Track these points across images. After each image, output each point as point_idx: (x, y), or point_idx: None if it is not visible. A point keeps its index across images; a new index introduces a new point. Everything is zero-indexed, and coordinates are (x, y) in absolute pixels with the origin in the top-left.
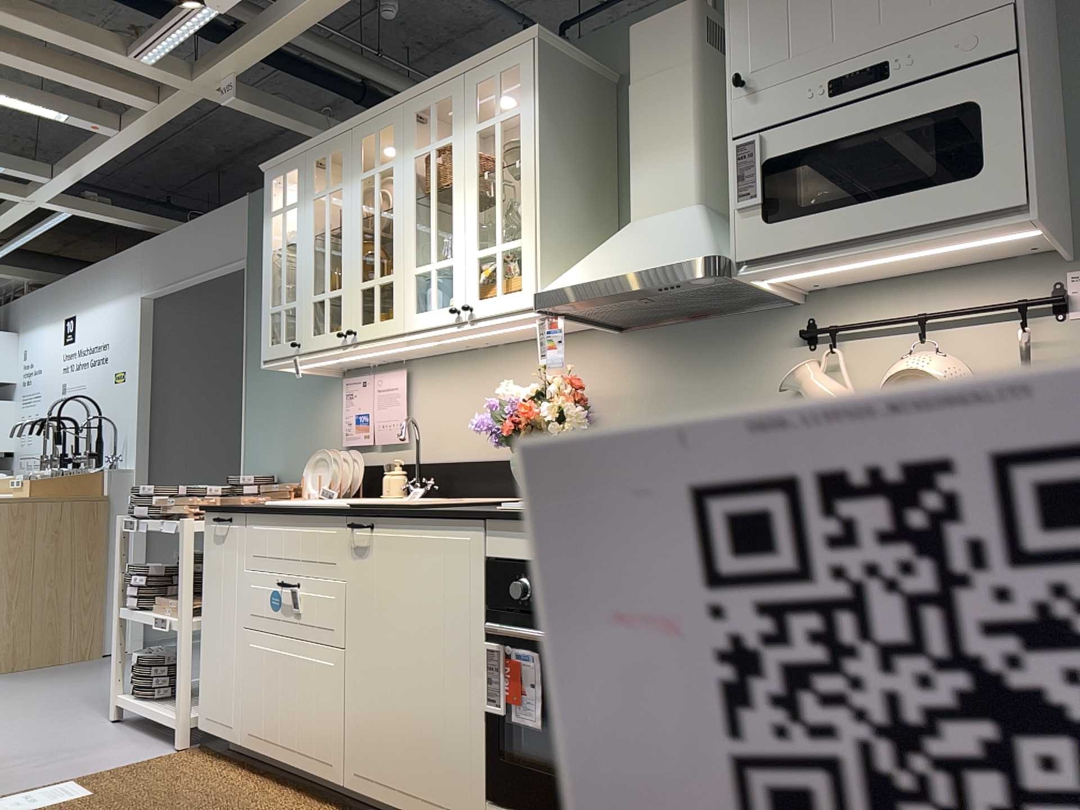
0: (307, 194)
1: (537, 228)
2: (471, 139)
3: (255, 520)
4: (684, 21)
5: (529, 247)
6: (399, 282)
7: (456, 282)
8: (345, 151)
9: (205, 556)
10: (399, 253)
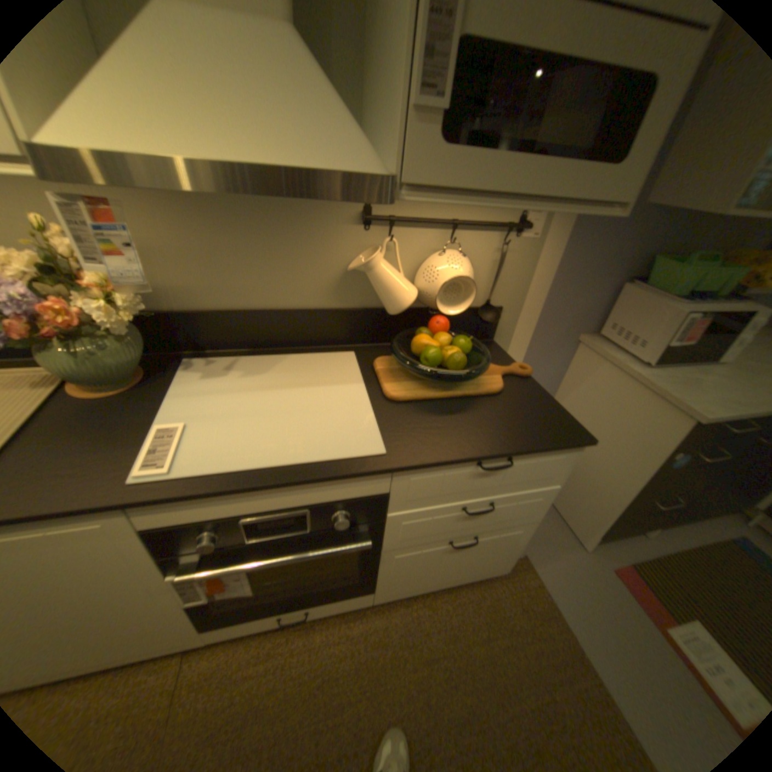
0: None
1: None
2: None
3: None
4: None
5: None
6: None
7: None
8: None
9: None
10: None
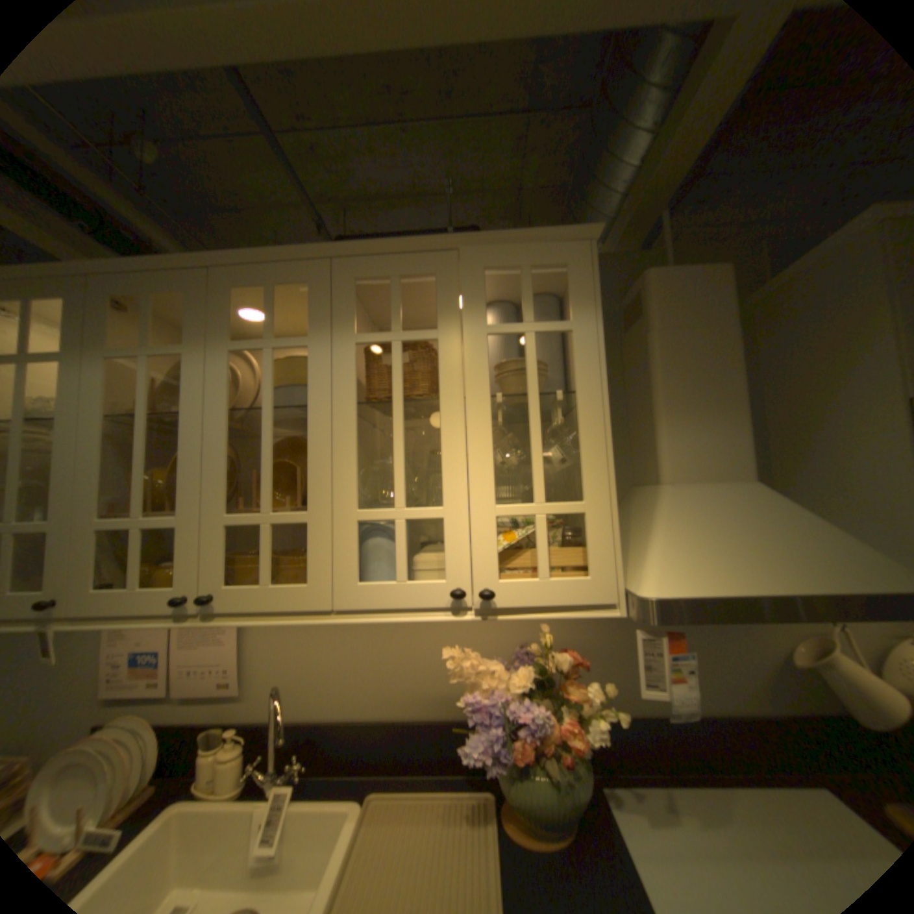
0: (87, 343)
1: (613, 493)
2: (477, 341)
3: None
4: (727, 281)
5: (604, 517)
6: (323, 527)
7: (455, 546)
8: (190, 296)
9: None
10: (323, 481)
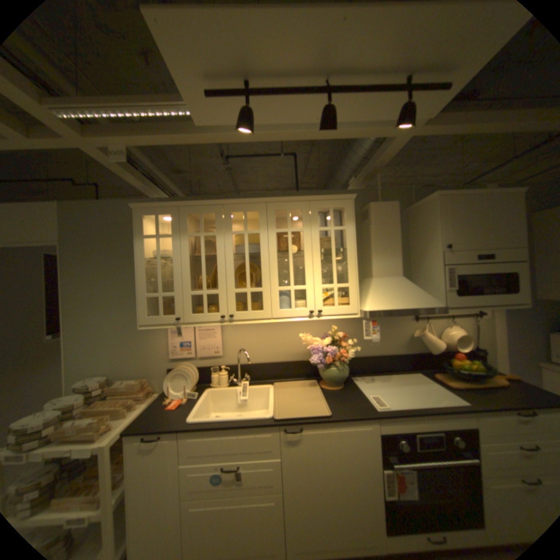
0: (182, 231)
1: (357, 281)
2: (316, 232)
3: (189, 436)
4: (397, 208)
5: (355, 288)
6: (268, 293)
7: (310, 298)
8: (218, 215)
9: (126, 466)
10: (267, 278)
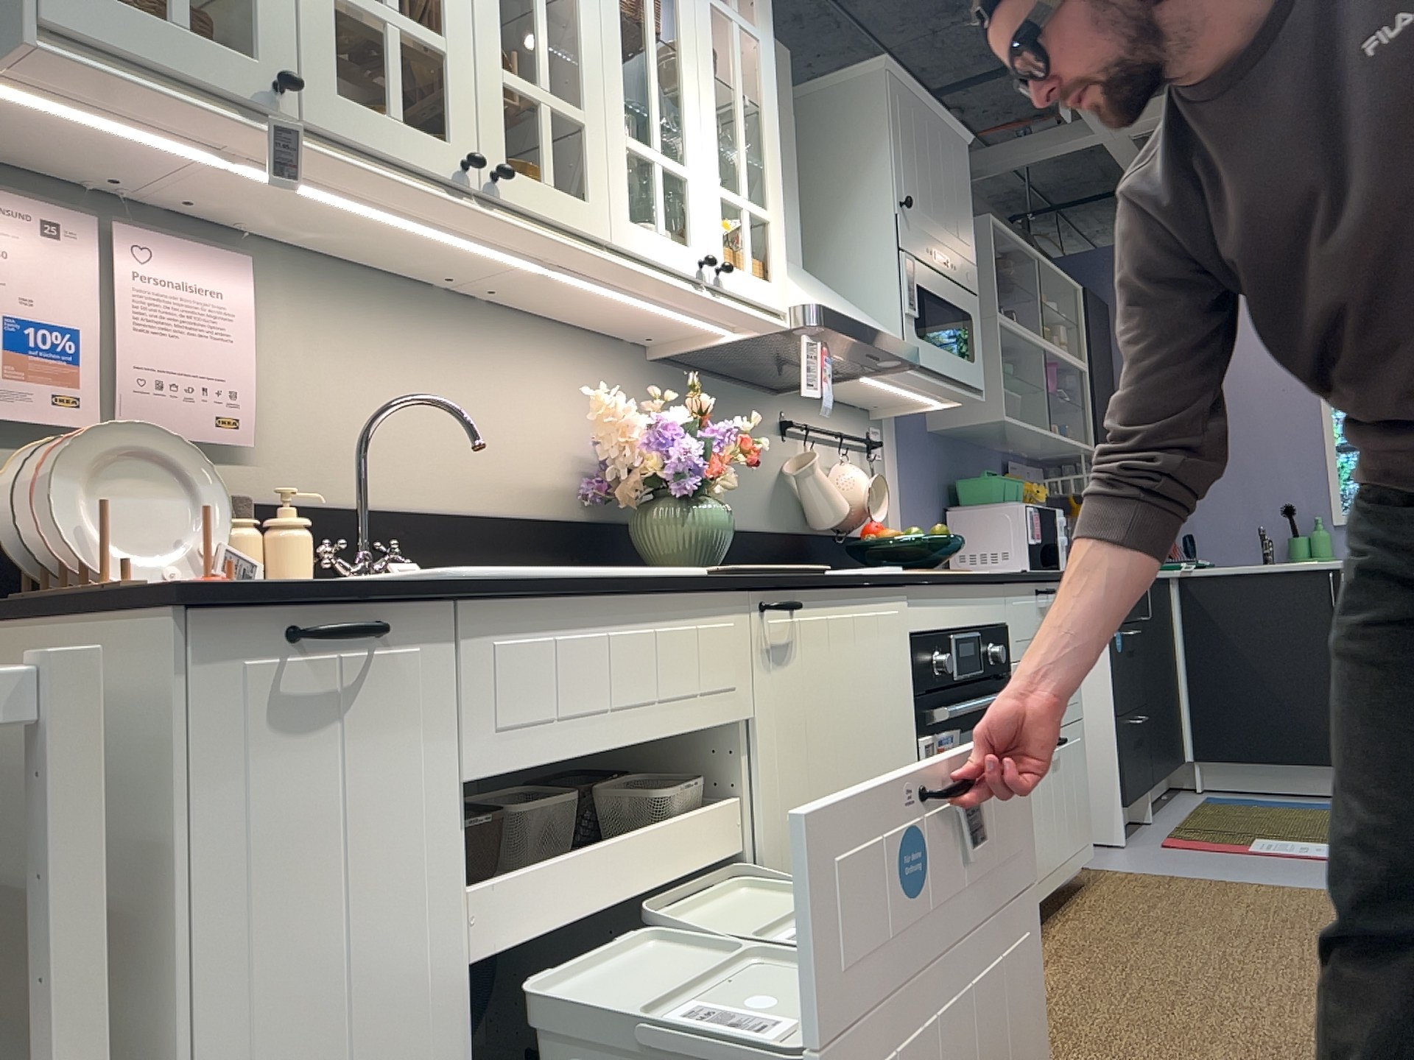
0: None
1: (783, 213)
2: (705, 5)
3: (496, 619)
4: (790, 70)
5: (781, 232)
6: (599, 139)
7: (697, 214)
8: None
9: (174, 813)
10: (597, 83)
